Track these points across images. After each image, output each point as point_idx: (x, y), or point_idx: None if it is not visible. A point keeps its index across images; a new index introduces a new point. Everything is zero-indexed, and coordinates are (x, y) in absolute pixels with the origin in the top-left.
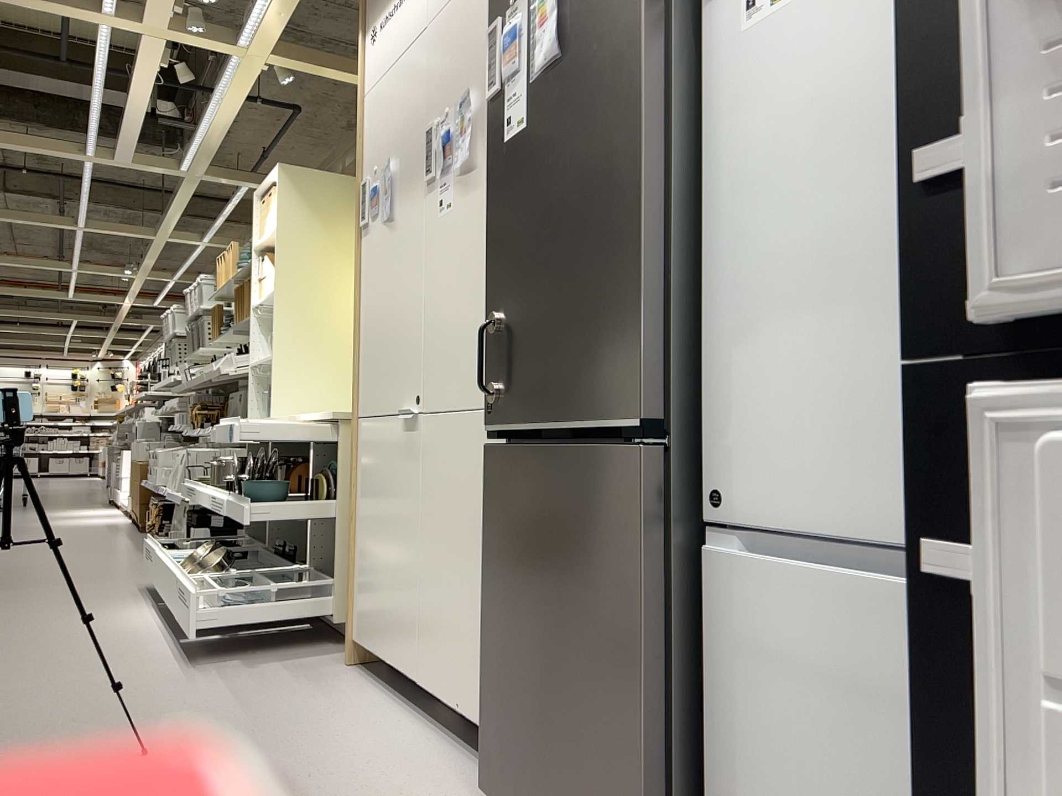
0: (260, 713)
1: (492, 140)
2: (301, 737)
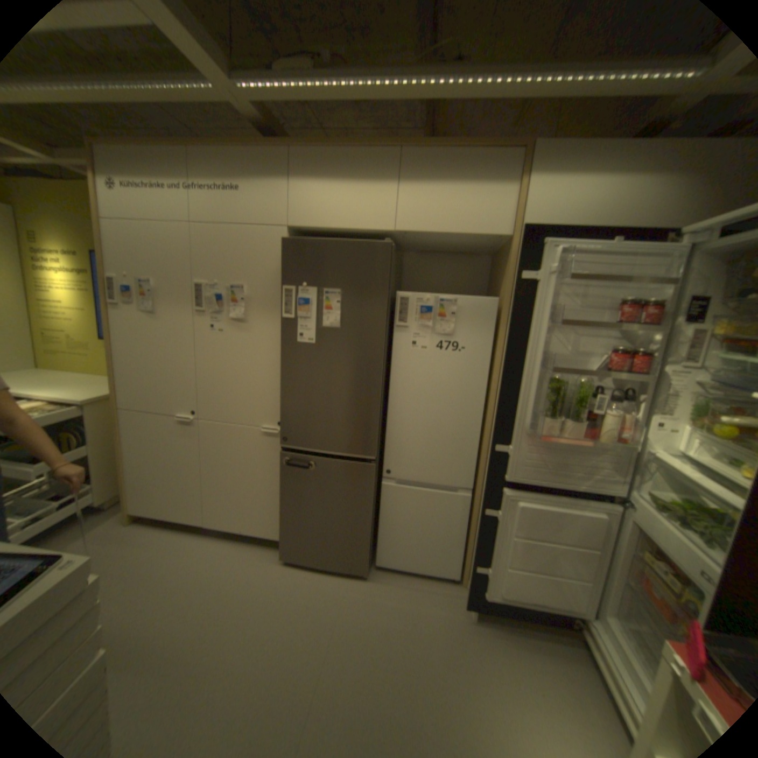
0: (121, 574)
1: (286, 334)
2: (165, 574)
